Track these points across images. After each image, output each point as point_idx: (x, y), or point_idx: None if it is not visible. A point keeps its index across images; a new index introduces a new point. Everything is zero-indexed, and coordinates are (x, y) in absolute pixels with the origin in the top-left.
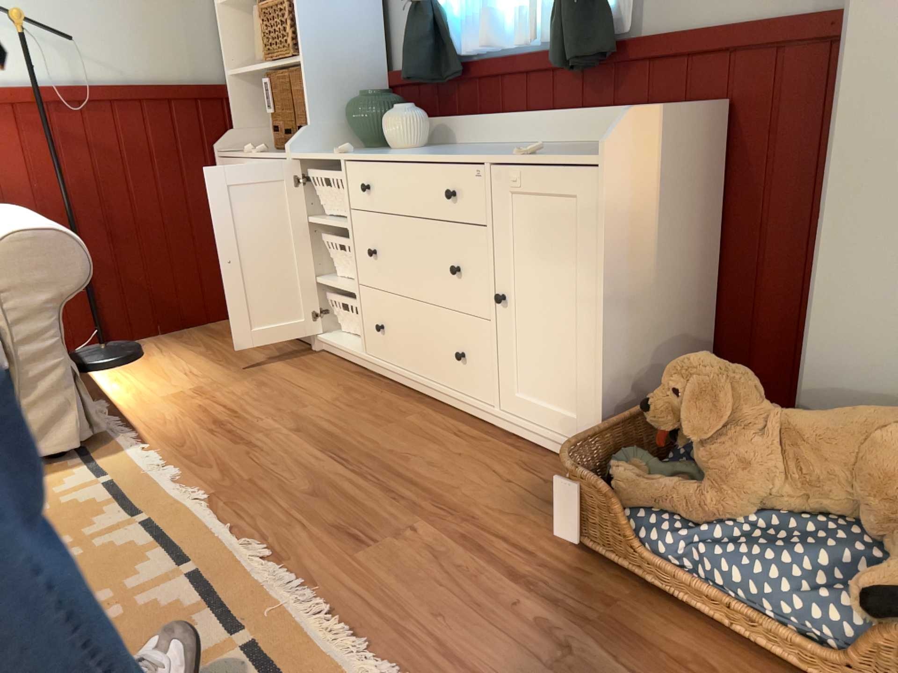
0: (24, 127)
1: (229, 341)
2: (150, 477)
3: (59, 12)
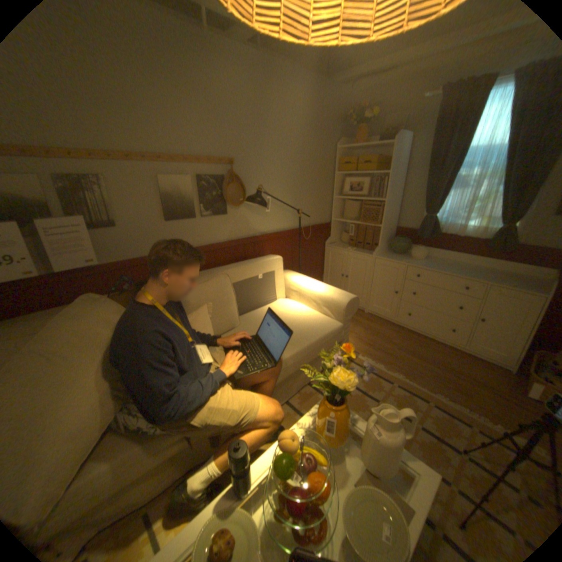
0: (285, 242)
1: None
2: (378, 369)
3: (298, 204)
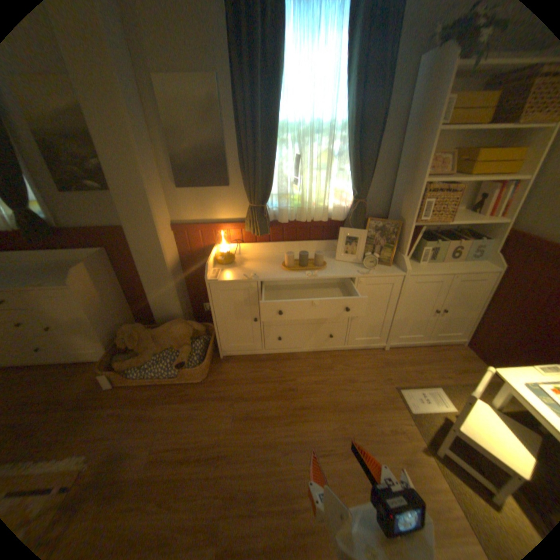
0: None
1: None
2: None
3: None
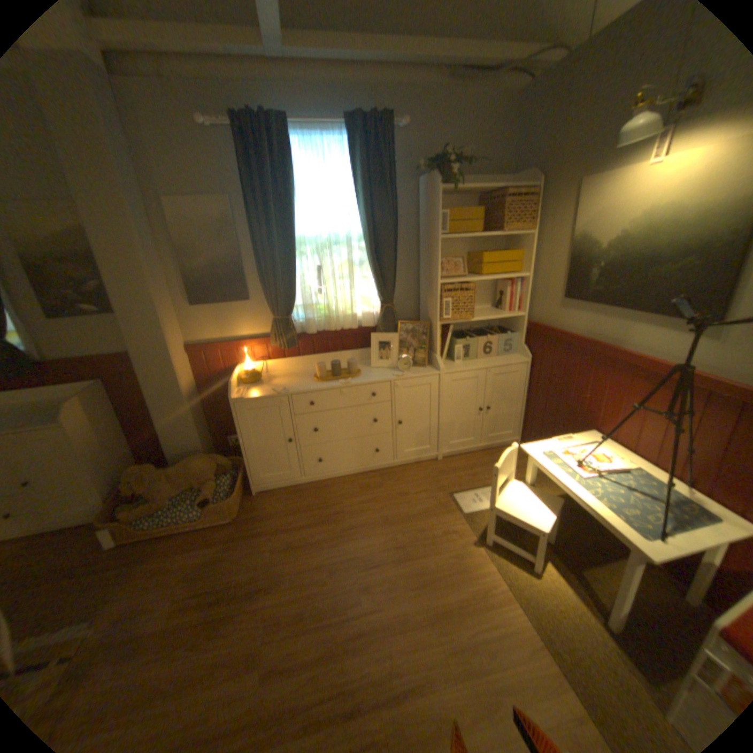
0: None
1: None
2: None
3: None
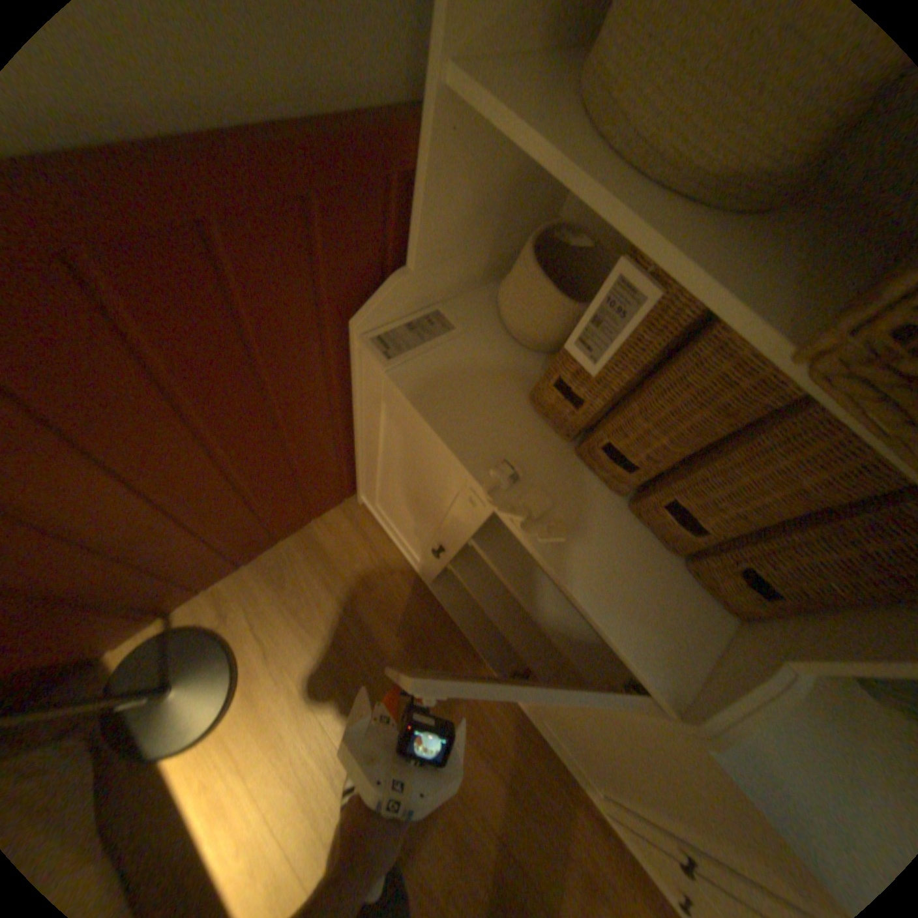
0: None
1: (367, 621)
2: None
3: None
